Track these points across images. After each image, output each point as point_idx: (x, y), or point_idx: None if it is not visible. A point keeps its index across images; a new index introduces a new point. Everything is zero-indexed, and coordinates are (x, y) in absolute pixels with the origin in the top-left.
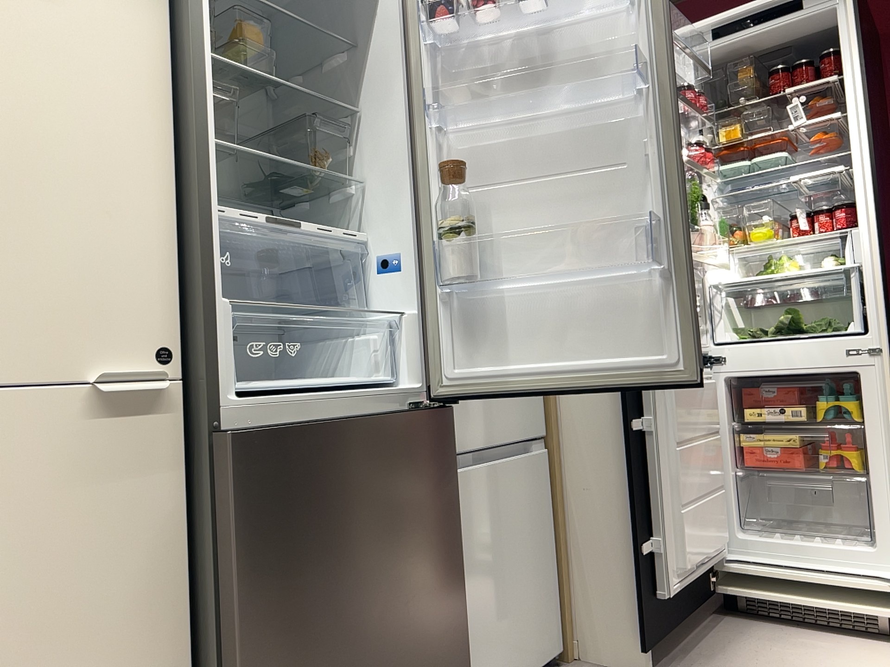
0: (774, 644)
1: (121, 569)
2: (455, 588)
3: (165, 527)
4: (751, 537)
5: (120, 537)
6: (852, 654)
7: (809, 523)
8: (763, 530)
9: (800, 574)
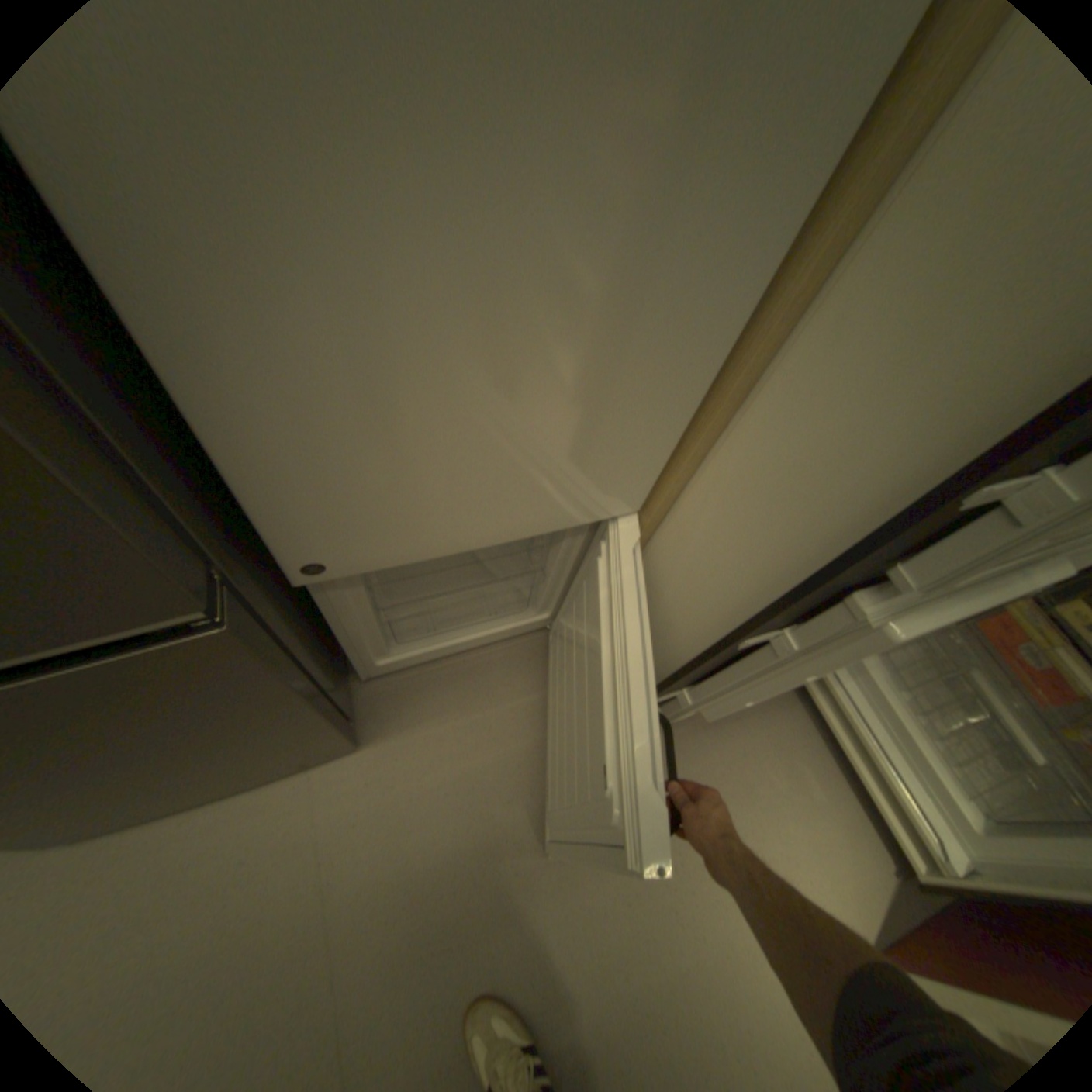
0: (771, 758)
1: None
2: (293, 723)
3: None
4: (875, 672)
5: None
6: (824, 834)
7: (972, 701)
8: (909, 663)
9: (873, 750)
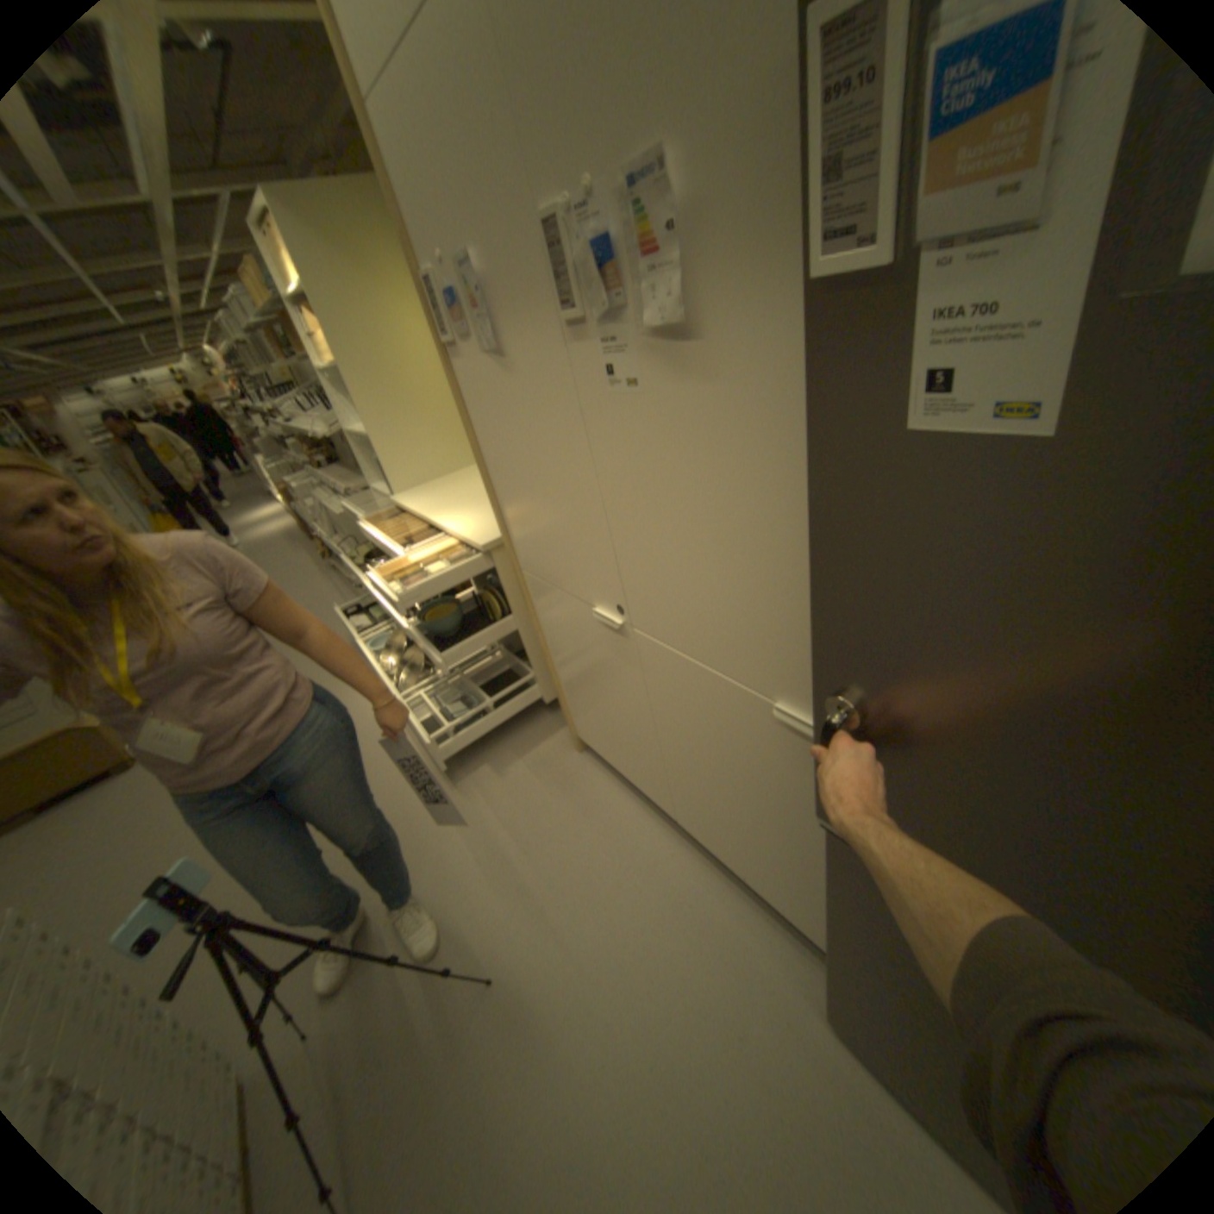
0: None
1: (802, 812)
2: None
3: None
4: None
5: (801, 797)
6: None
7: None
8: None
9: None
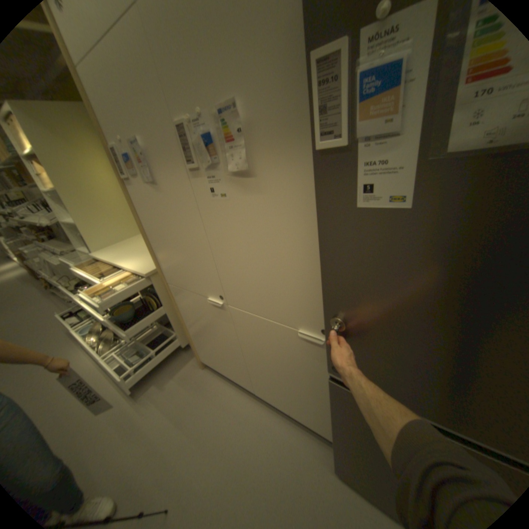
0: None
1: (313, 377)
2: None
3: (327, 377)
4: None
5: (312, 370)
6: None
7: None
8: None
9: None
